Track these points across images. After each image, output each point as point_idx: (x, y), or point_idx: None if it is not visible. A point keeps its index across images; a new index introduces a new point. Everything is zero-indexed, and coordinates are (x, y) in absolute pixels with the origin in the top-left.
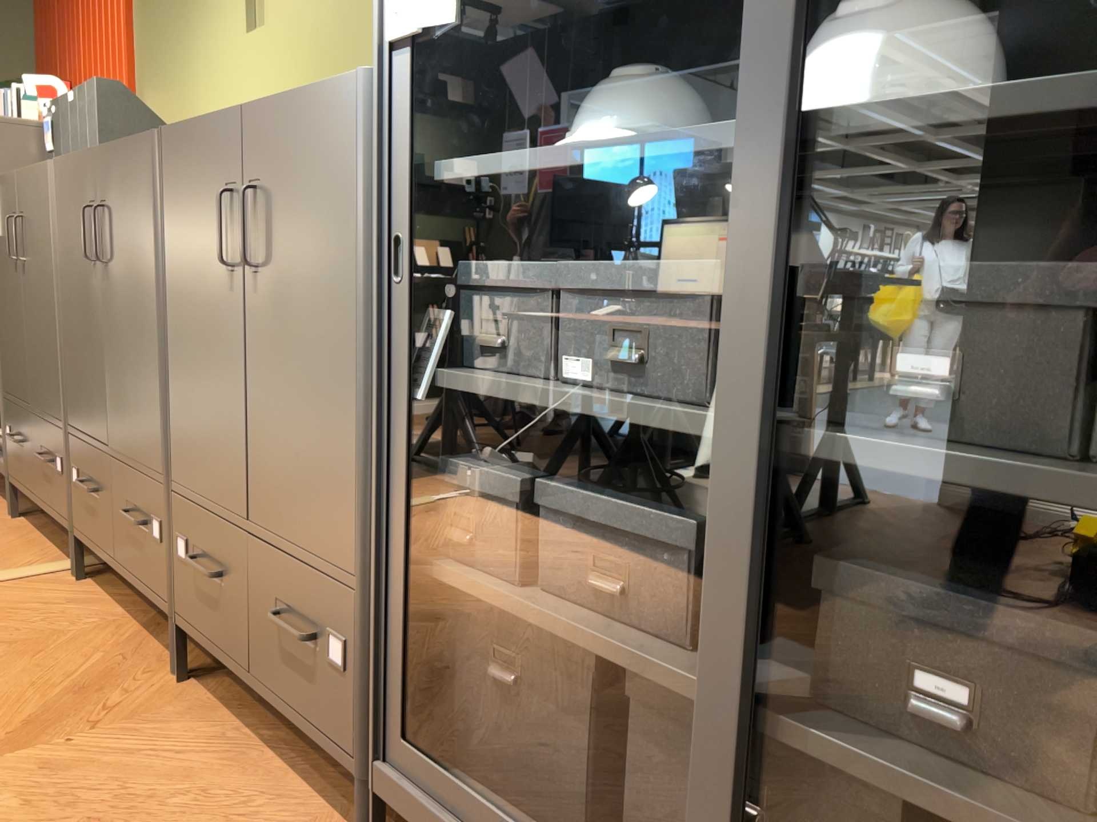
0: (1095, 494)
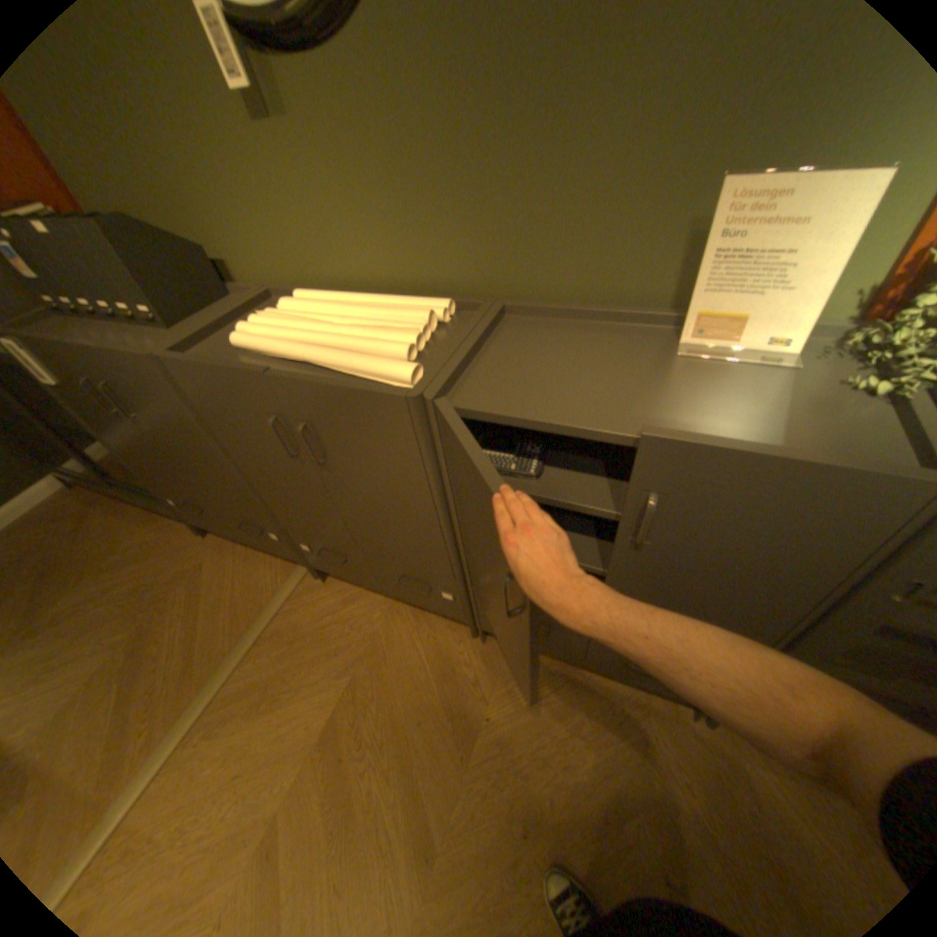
0: None
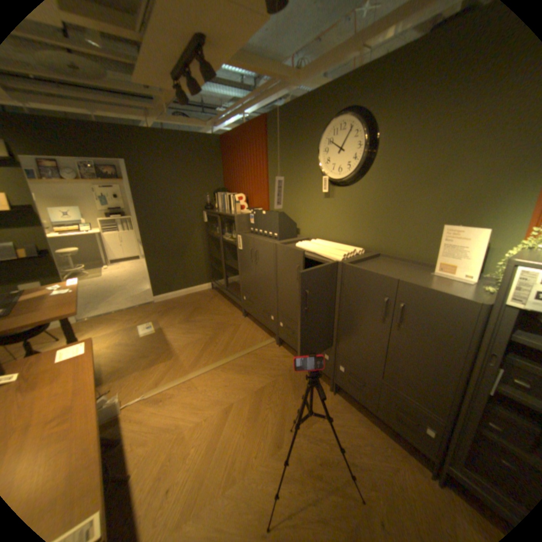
0: None
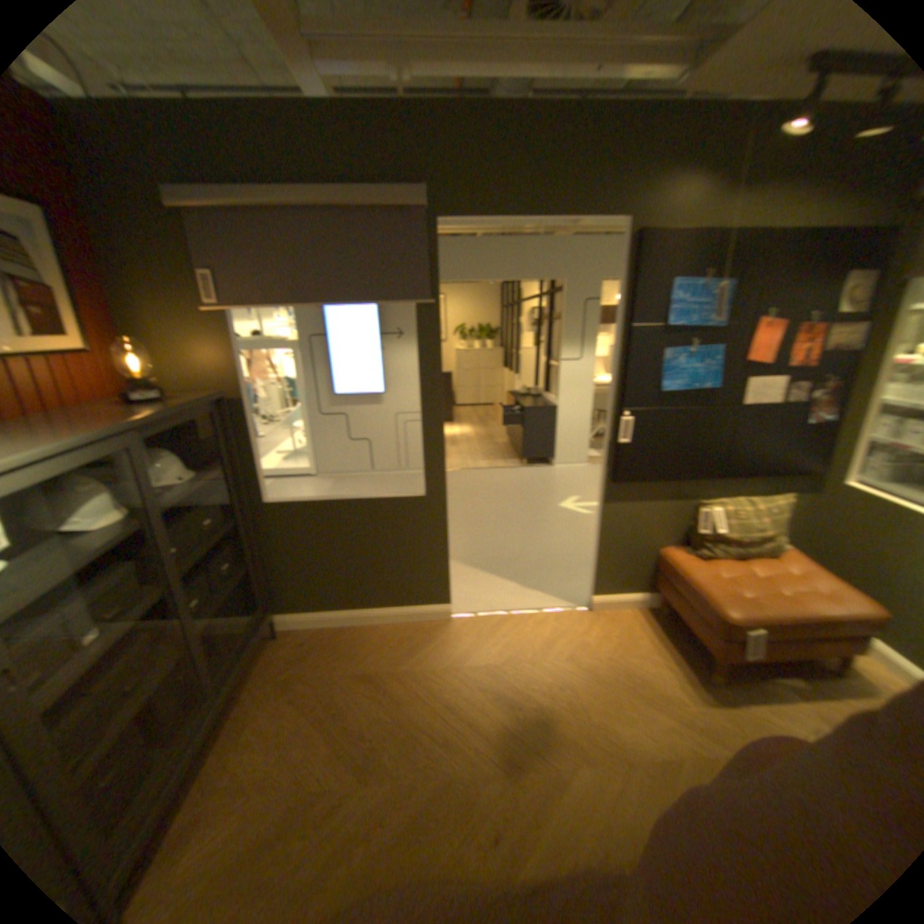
0: (200, 551)
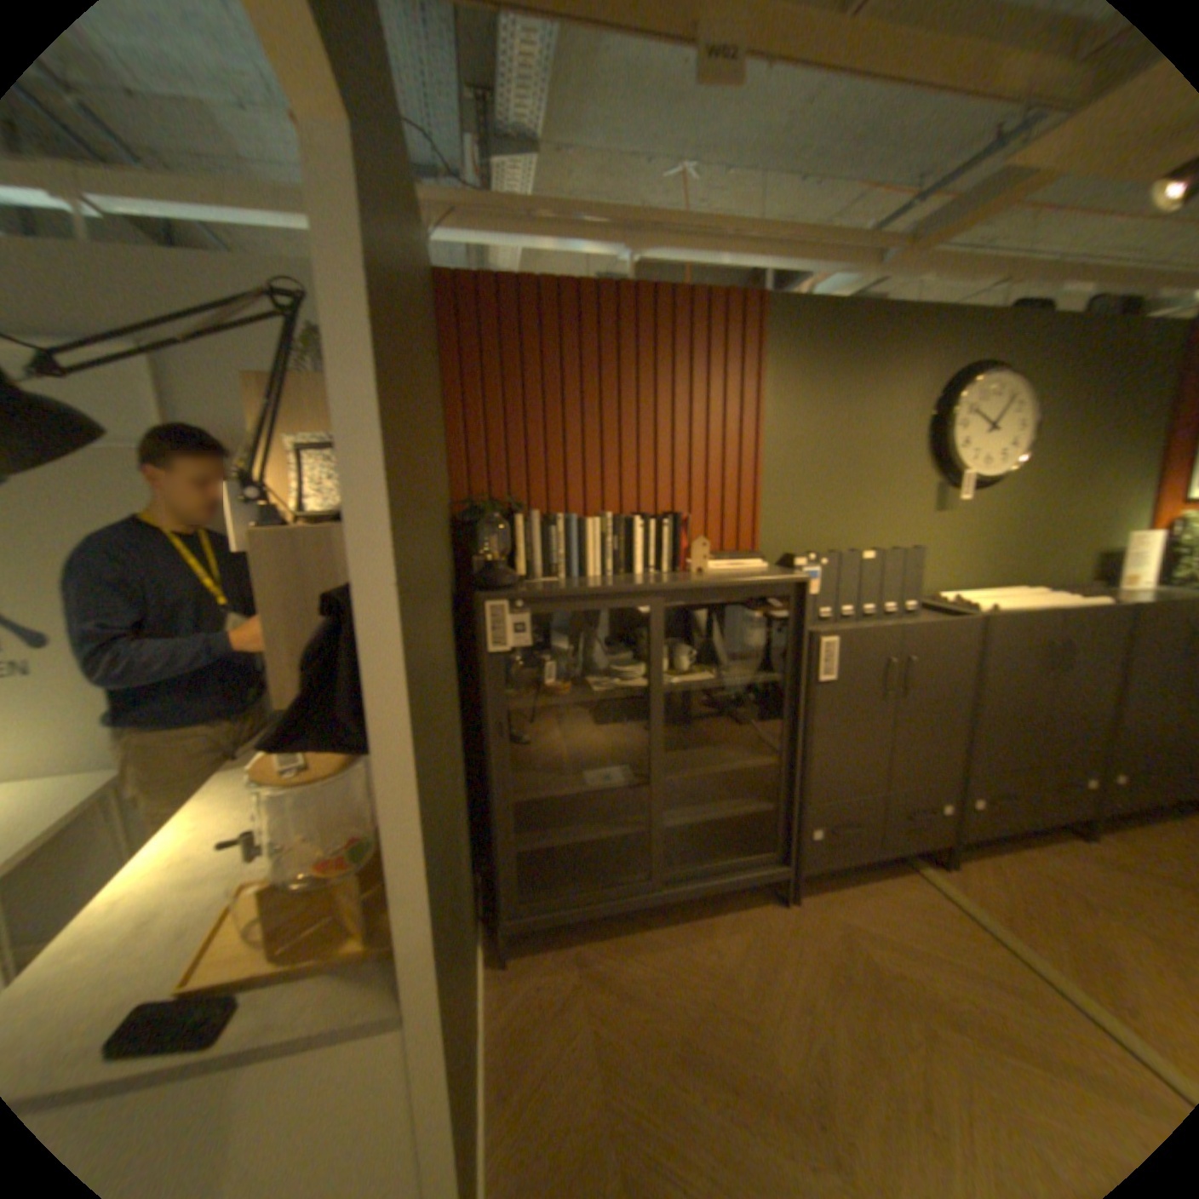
0: None
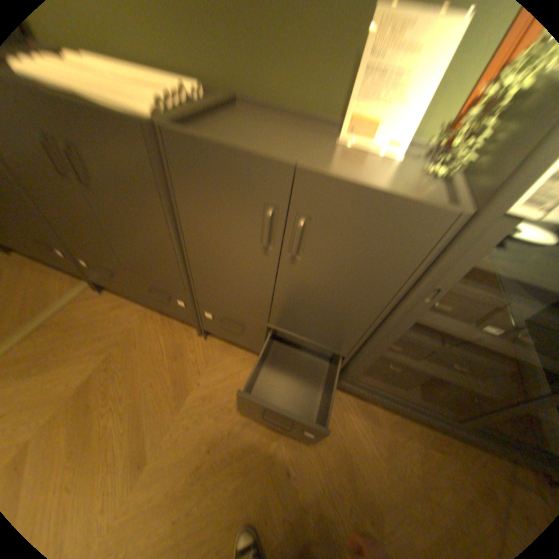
0: None
